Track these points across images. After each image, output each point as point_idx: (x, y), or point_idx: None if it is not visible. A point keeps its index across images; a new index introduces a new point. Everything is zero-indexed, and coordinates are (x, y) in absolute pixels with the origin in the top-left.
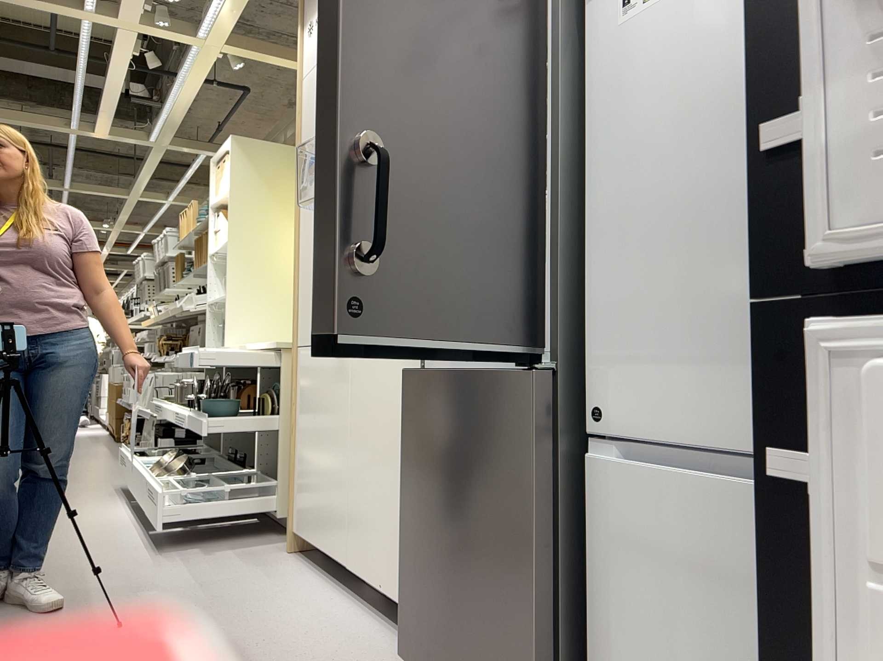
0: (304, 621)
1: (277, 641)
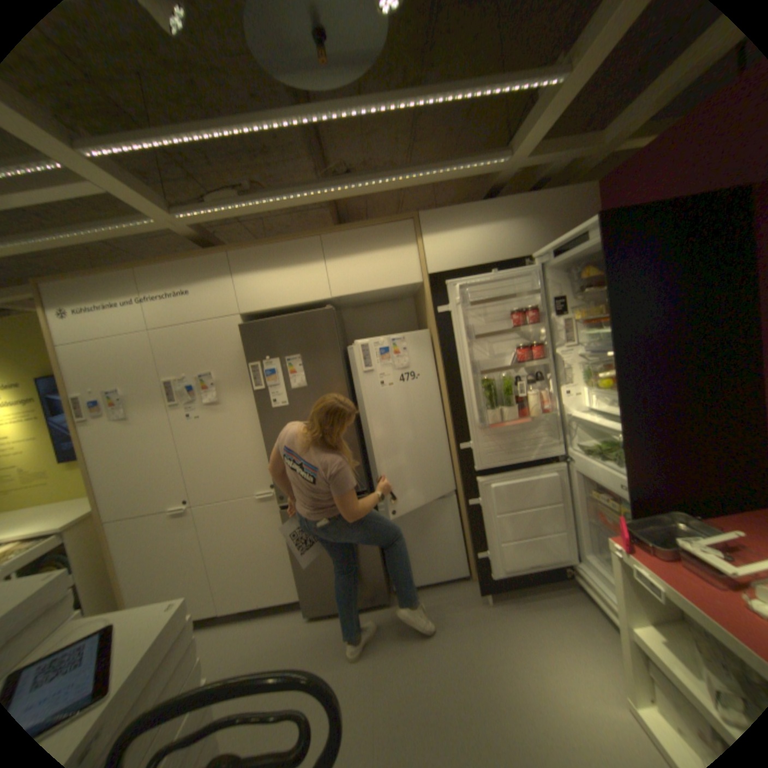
0: (227, 650)
1: (236, 664)
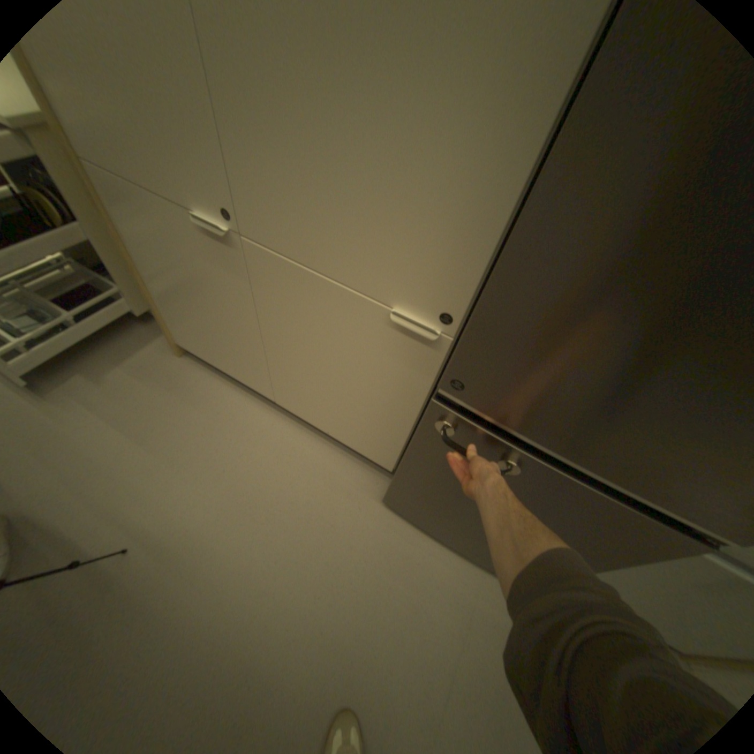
0: (273, 464)
1: (275, 502)
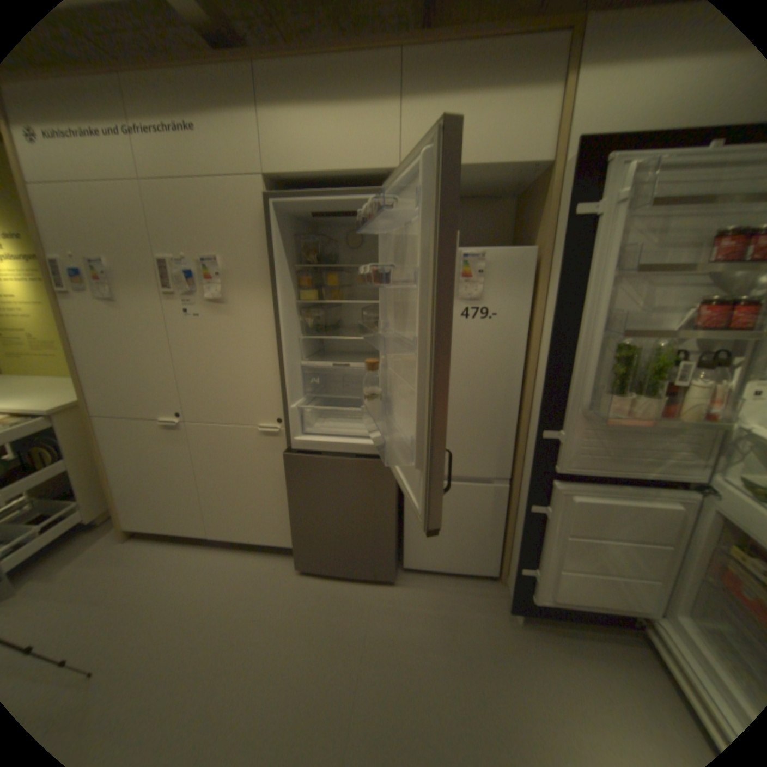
0: (210, 580)
1: (215, 601)
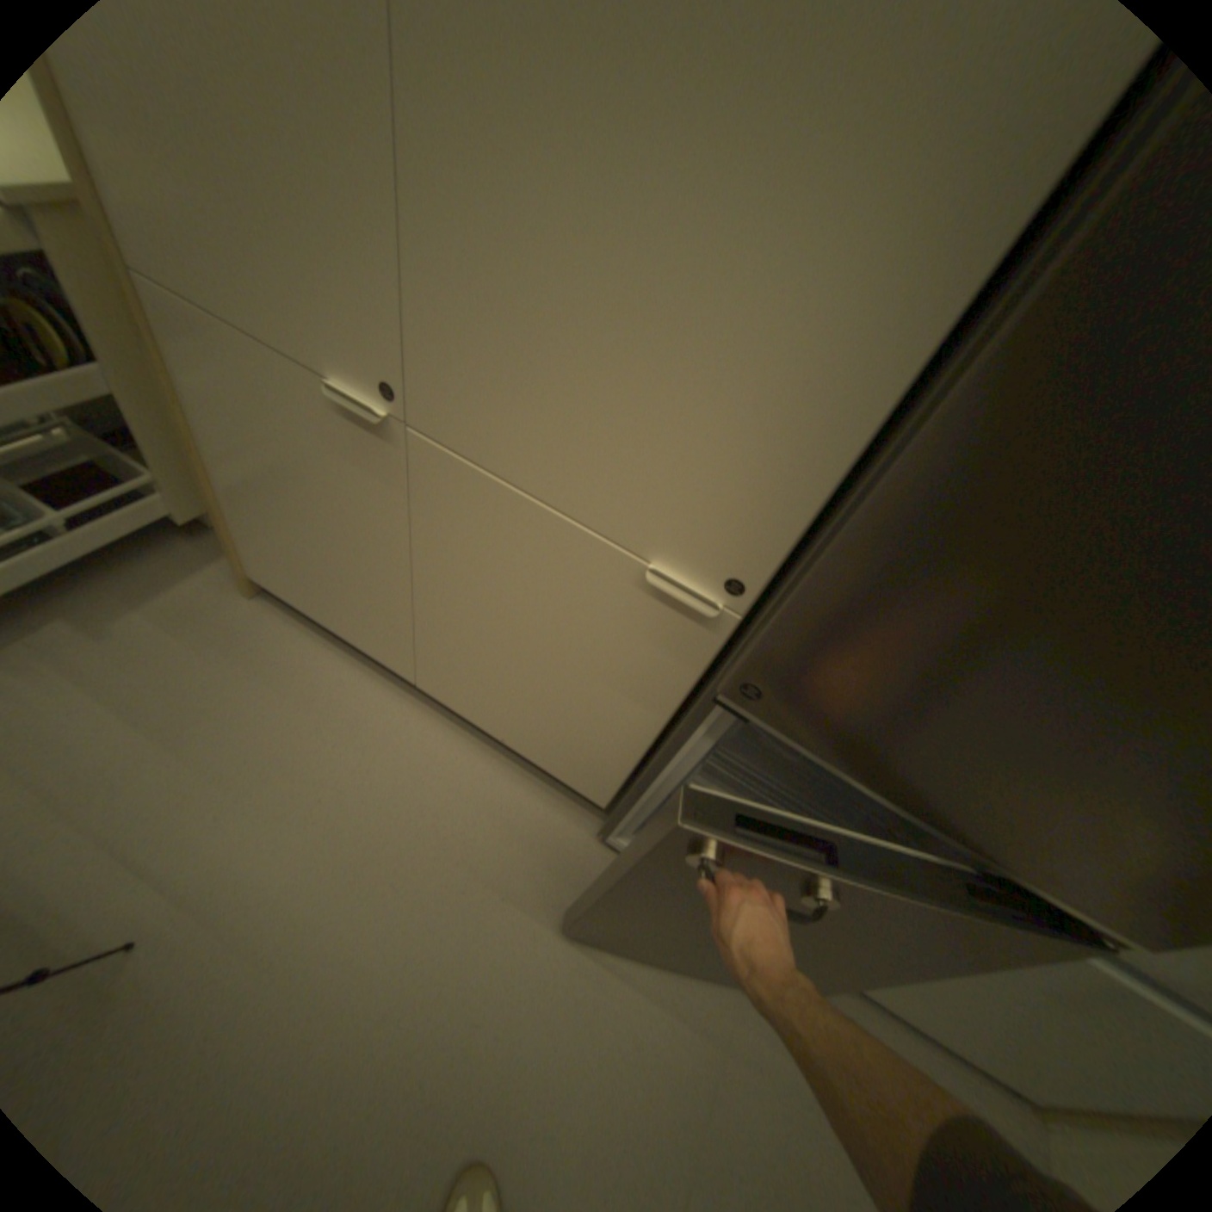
0: (407, 791)
1: (408, 857)
